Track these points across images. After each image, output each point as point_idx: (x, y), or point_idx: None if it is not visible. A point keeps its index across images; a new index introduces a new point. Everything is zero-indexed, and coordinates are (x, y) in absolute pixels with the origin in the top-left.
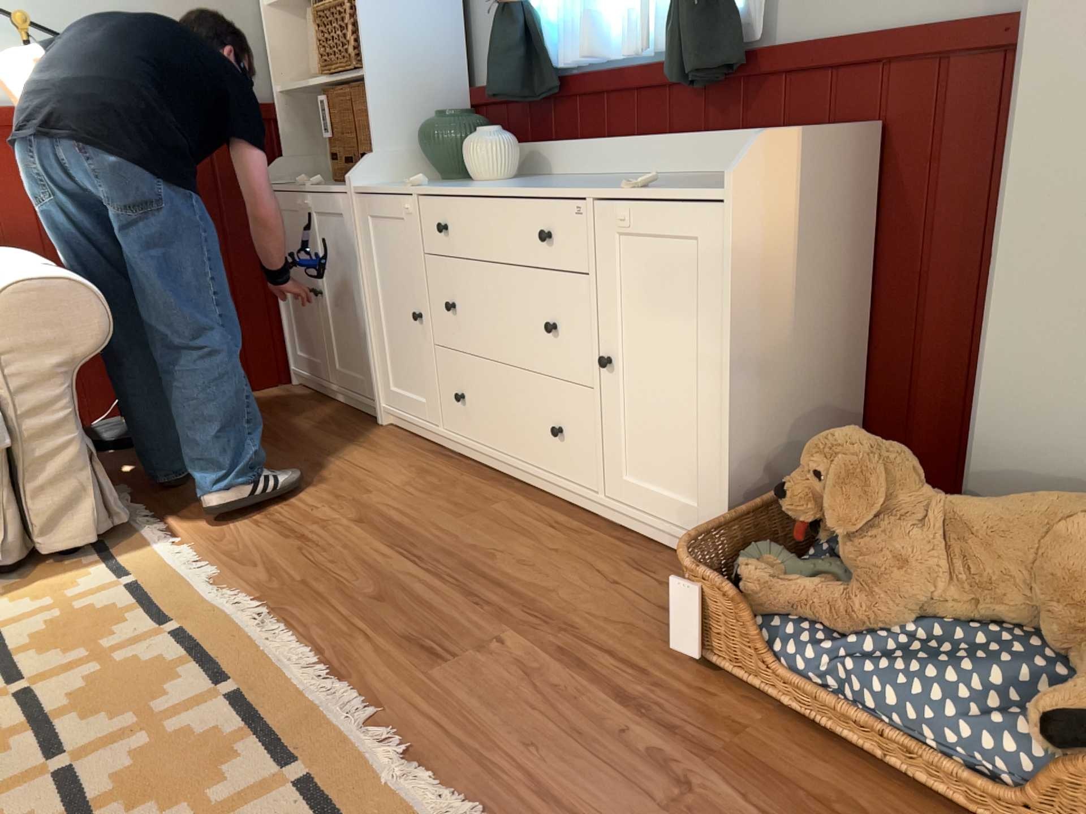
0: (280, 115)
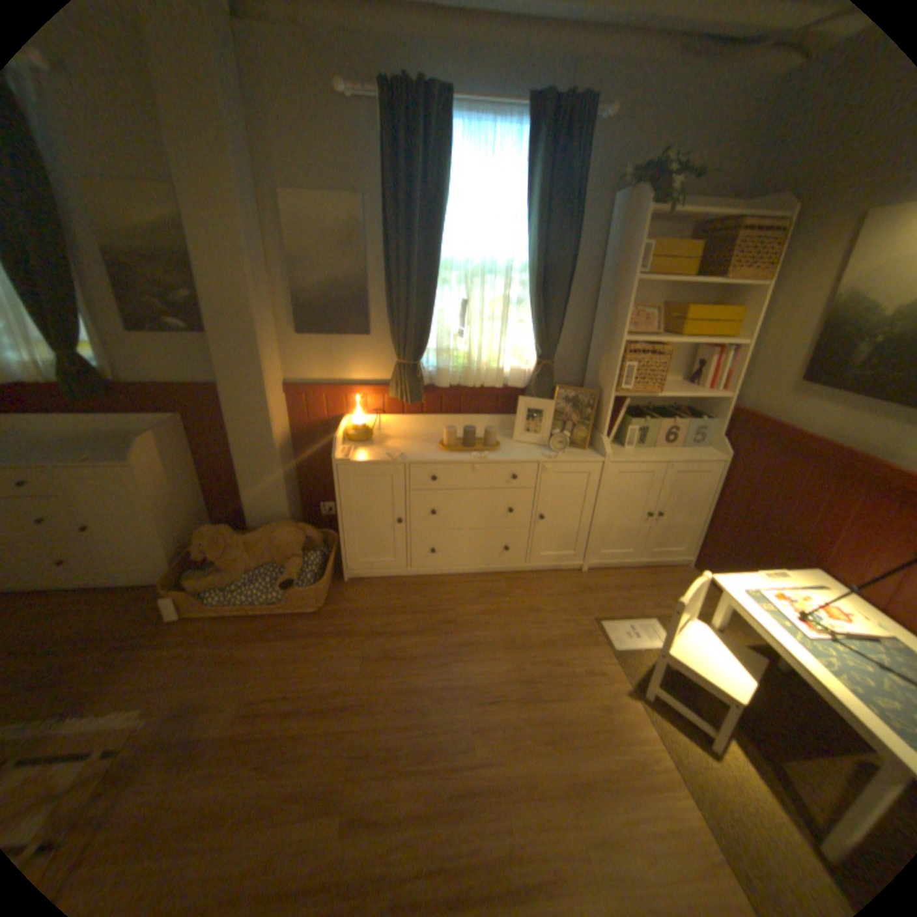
0: None
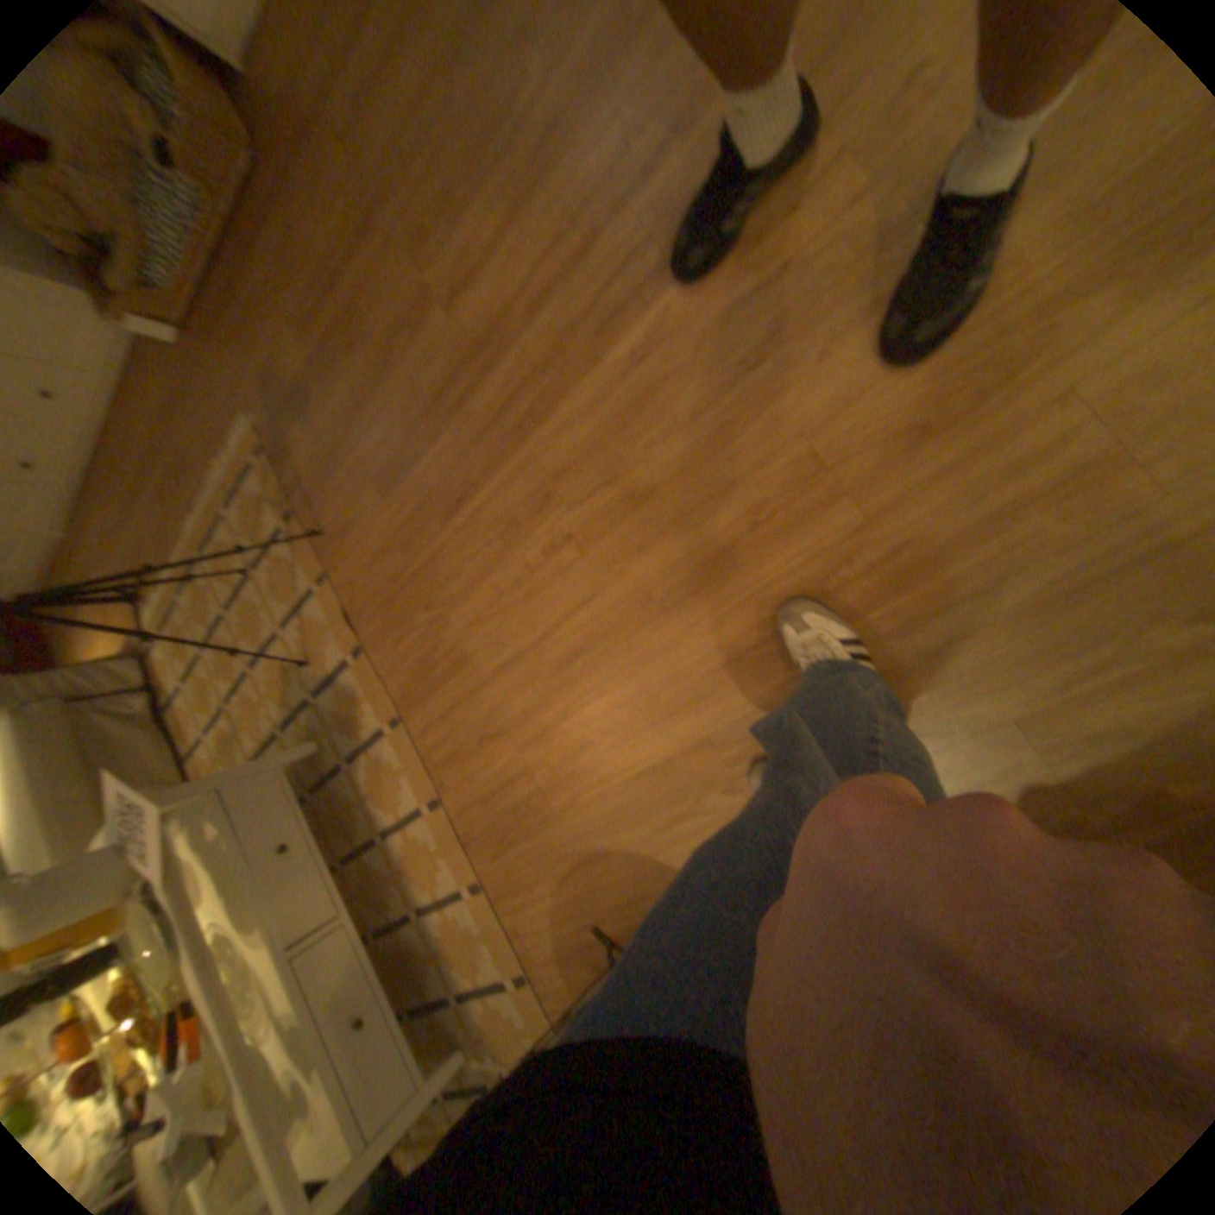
0: None
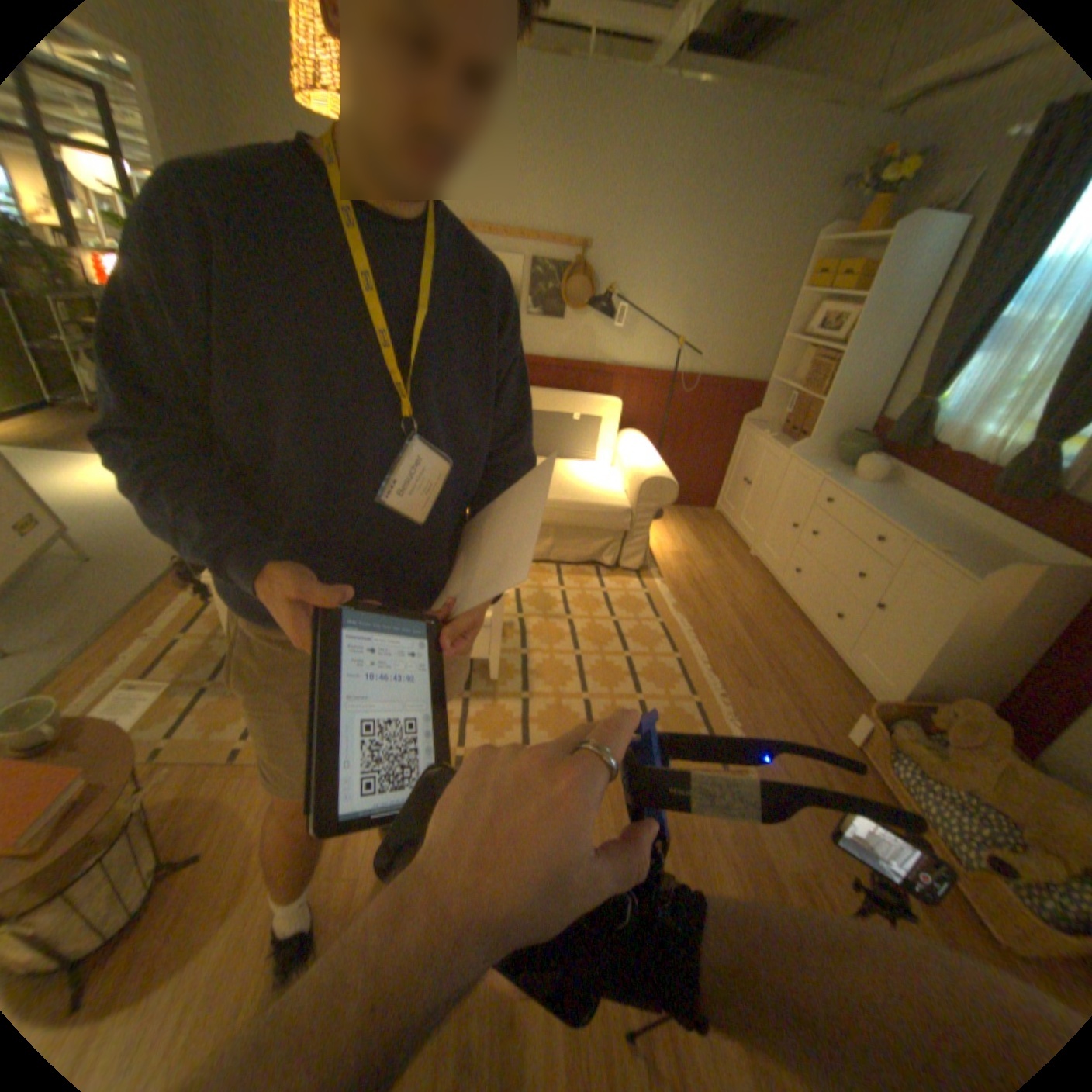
0: (768, 388)
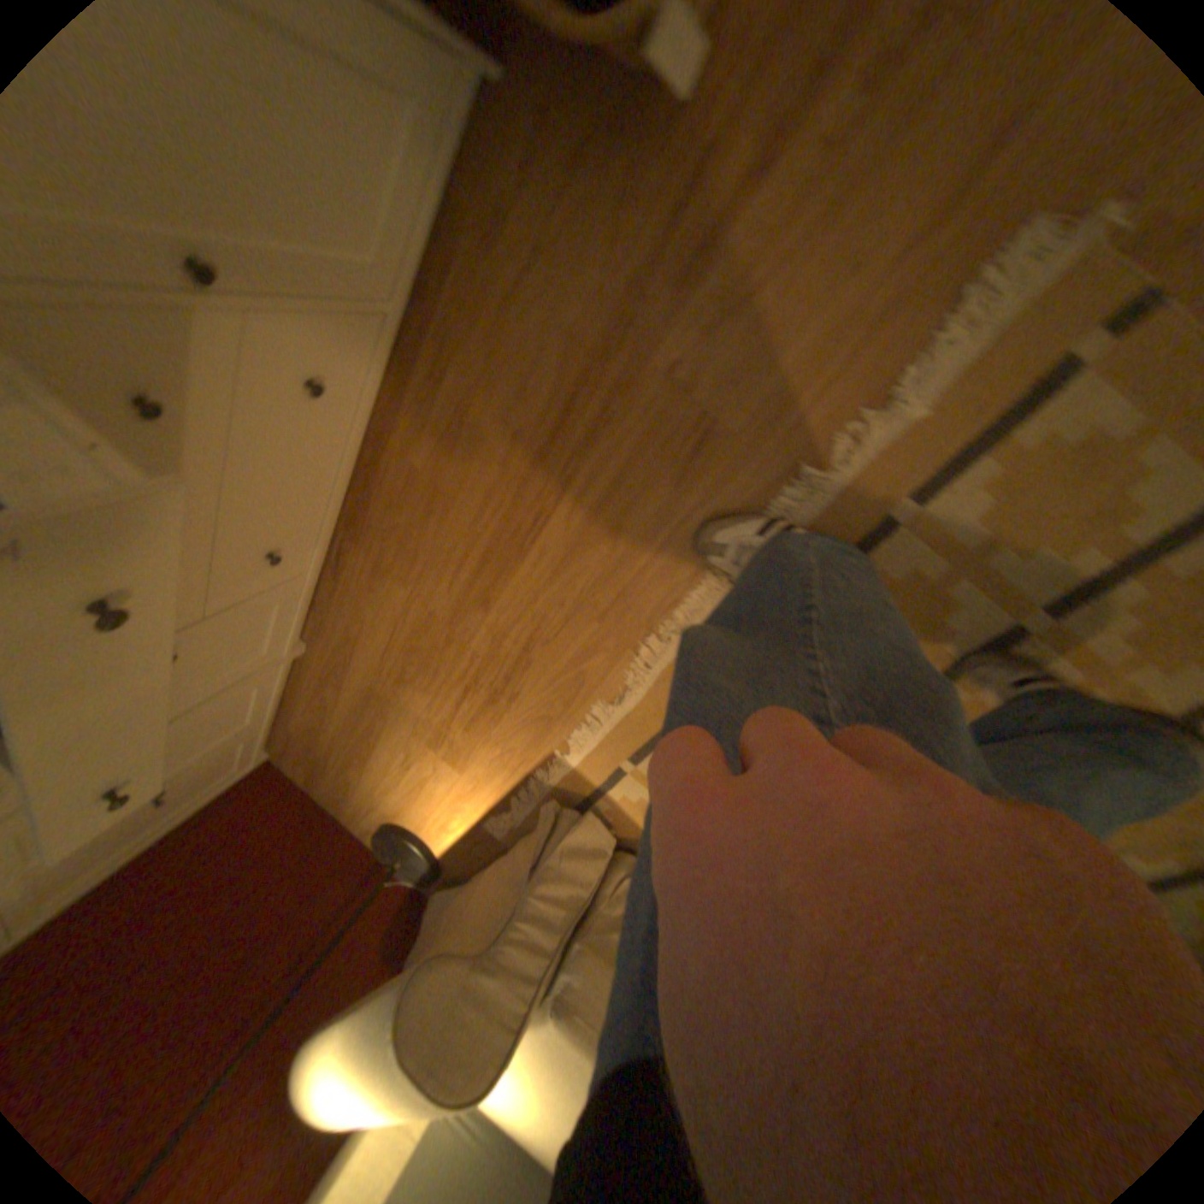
0: None
